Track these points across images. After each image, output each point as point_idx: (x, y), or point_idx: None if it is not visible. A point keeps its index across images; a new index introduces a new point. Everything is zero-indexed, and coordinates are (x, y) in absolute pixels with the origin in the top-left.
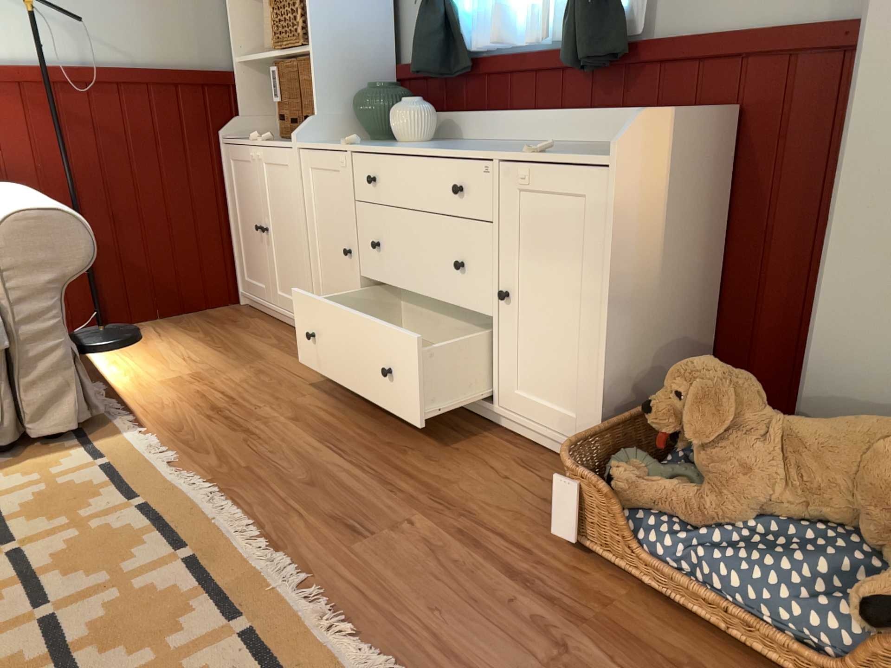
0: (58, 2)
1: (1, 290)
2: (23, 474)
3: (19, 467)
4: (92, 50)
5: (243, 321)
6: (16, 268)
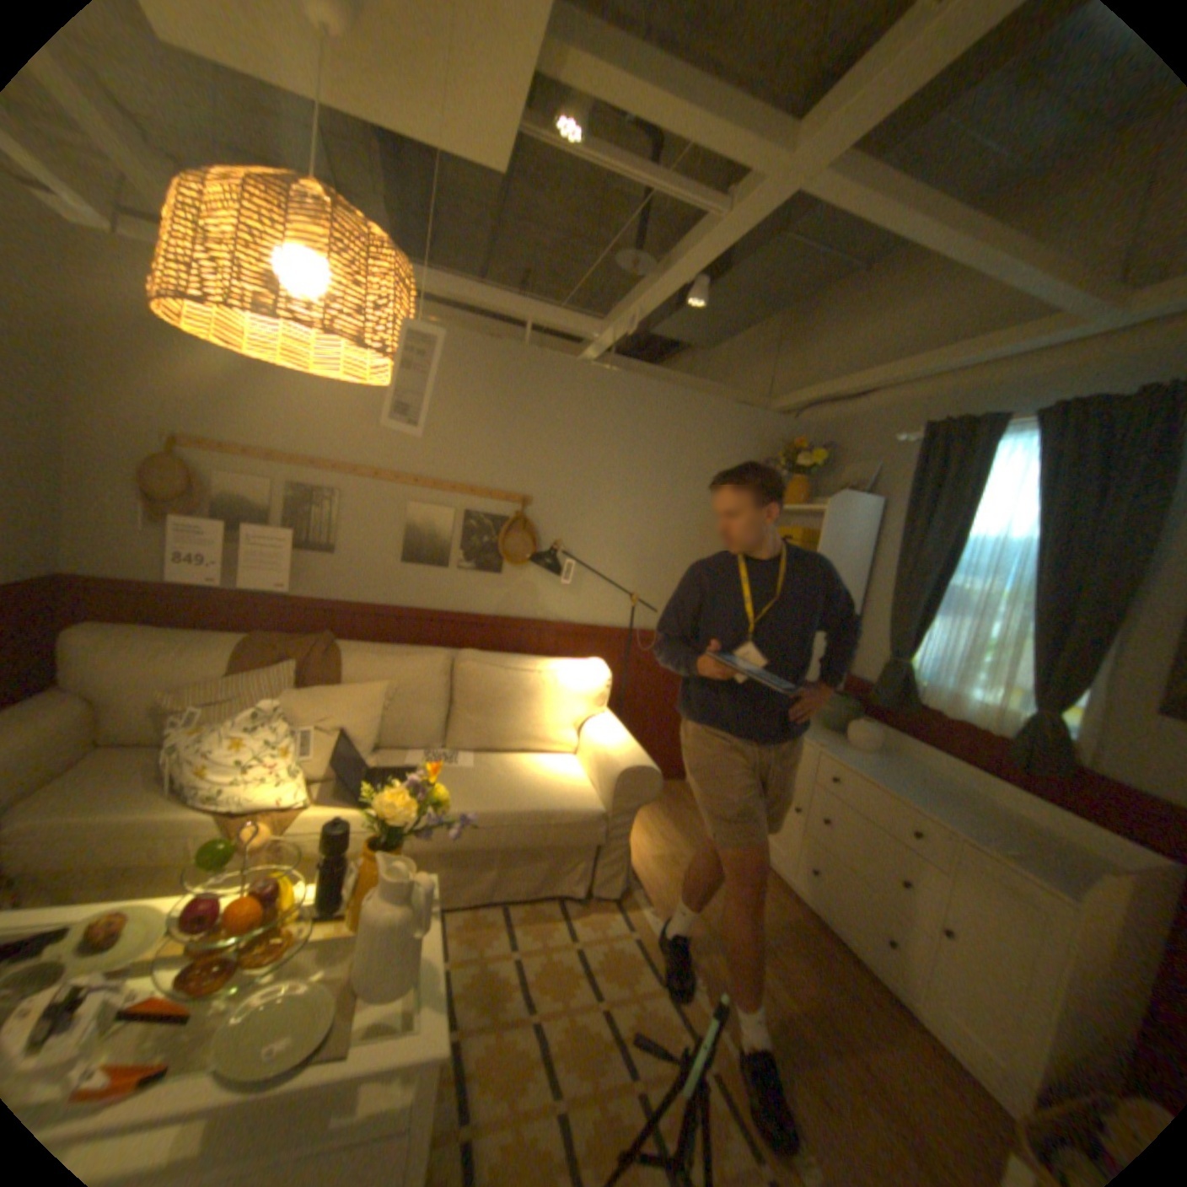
0: (640, 593)
1: (608, 809)
2: (592, 931)
3: (587, 922)
4: (648, 620)
5: (691, 804)
6: (620, 799)
